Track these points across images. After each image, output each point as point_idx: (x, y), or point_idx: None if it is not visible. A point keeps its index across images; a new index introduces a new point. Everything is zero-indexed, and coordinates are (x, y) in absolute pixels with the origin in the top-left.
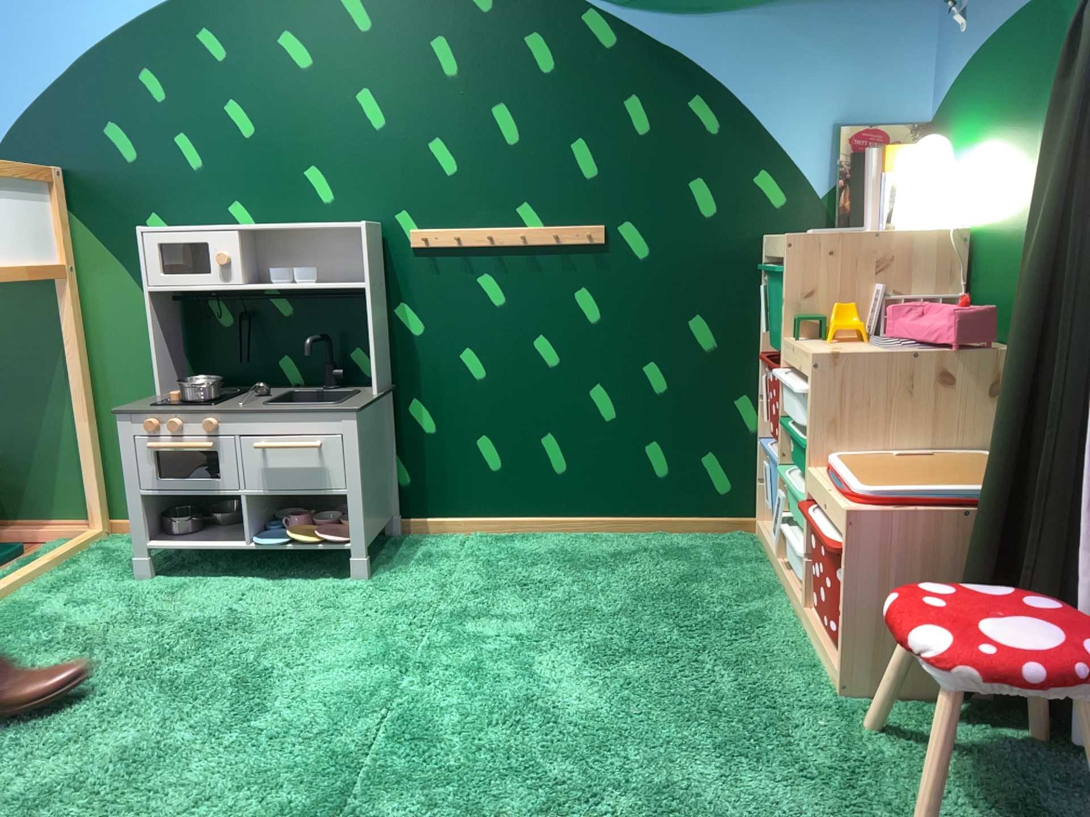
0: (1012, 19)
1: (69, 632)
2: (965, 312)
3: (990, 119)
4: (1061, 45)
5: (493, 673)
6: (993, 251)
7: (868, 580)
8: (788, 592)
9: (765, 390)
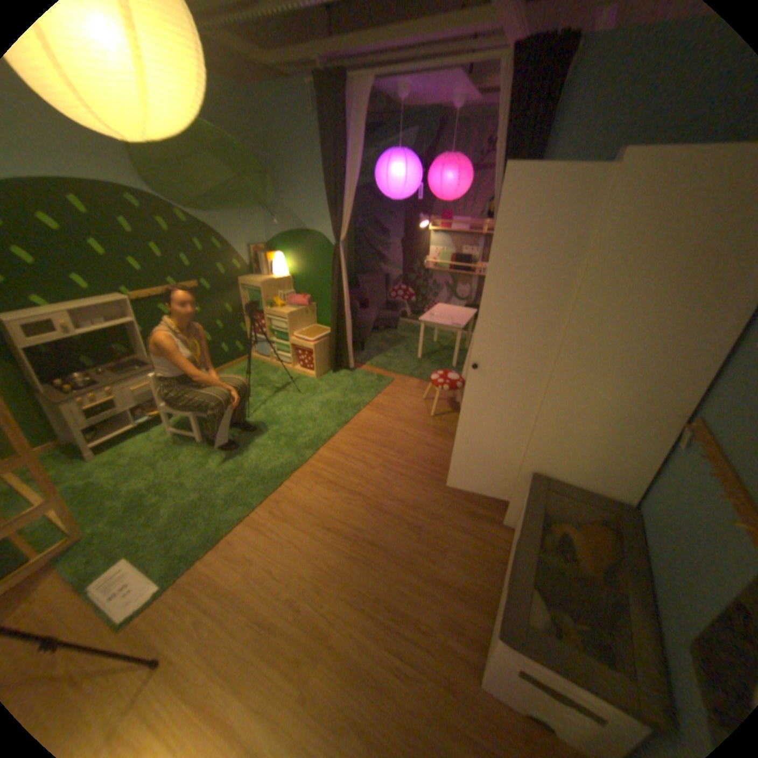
0: (296, 232)
1: (111, 481)
2: (308, 300)
3: (293, 252)
4: (314, 244)
5: (257, 410)
6: (300, 283)
7: (315, 357)
8: (280, 369)
9: (247, 322)
